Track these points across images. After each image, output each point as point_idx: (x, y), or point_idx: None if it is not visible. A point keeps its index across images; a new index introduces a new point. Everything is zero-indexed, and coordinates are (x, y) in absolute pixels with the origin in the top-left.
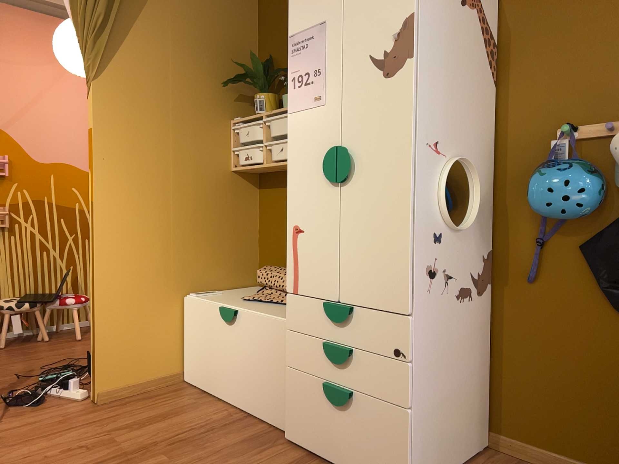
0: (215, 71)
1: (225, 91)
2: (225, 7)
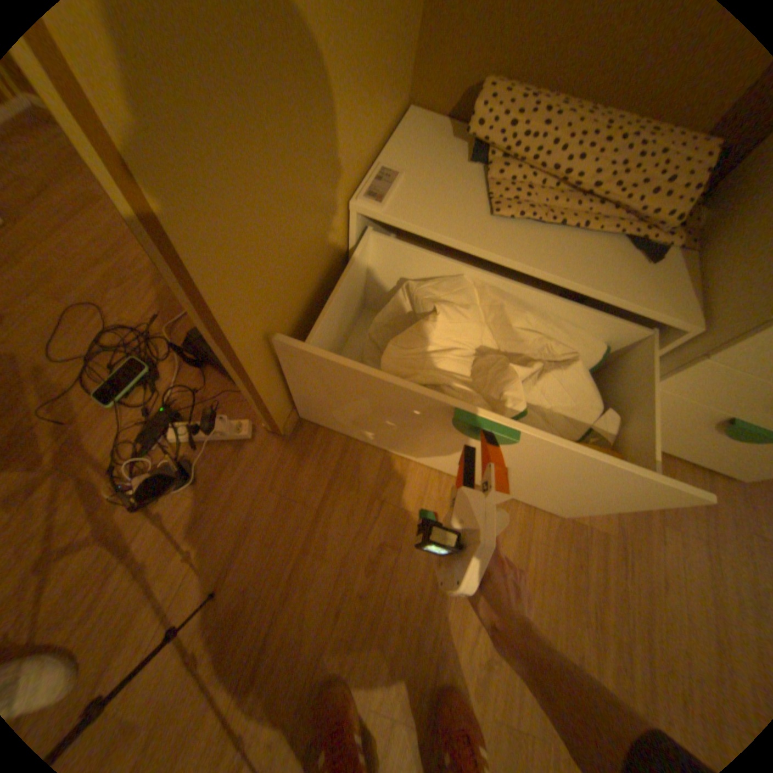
0: None
1: None
2: None
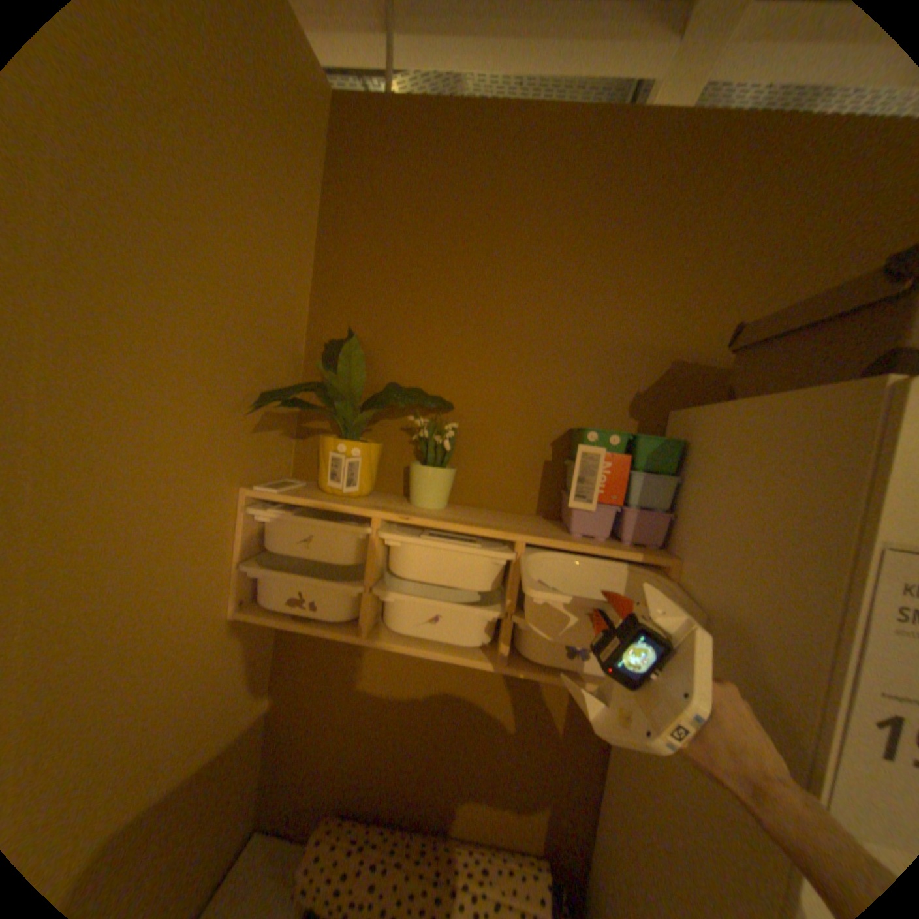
0: (216, 351)
1: (237, 407)
2: (261, 156)
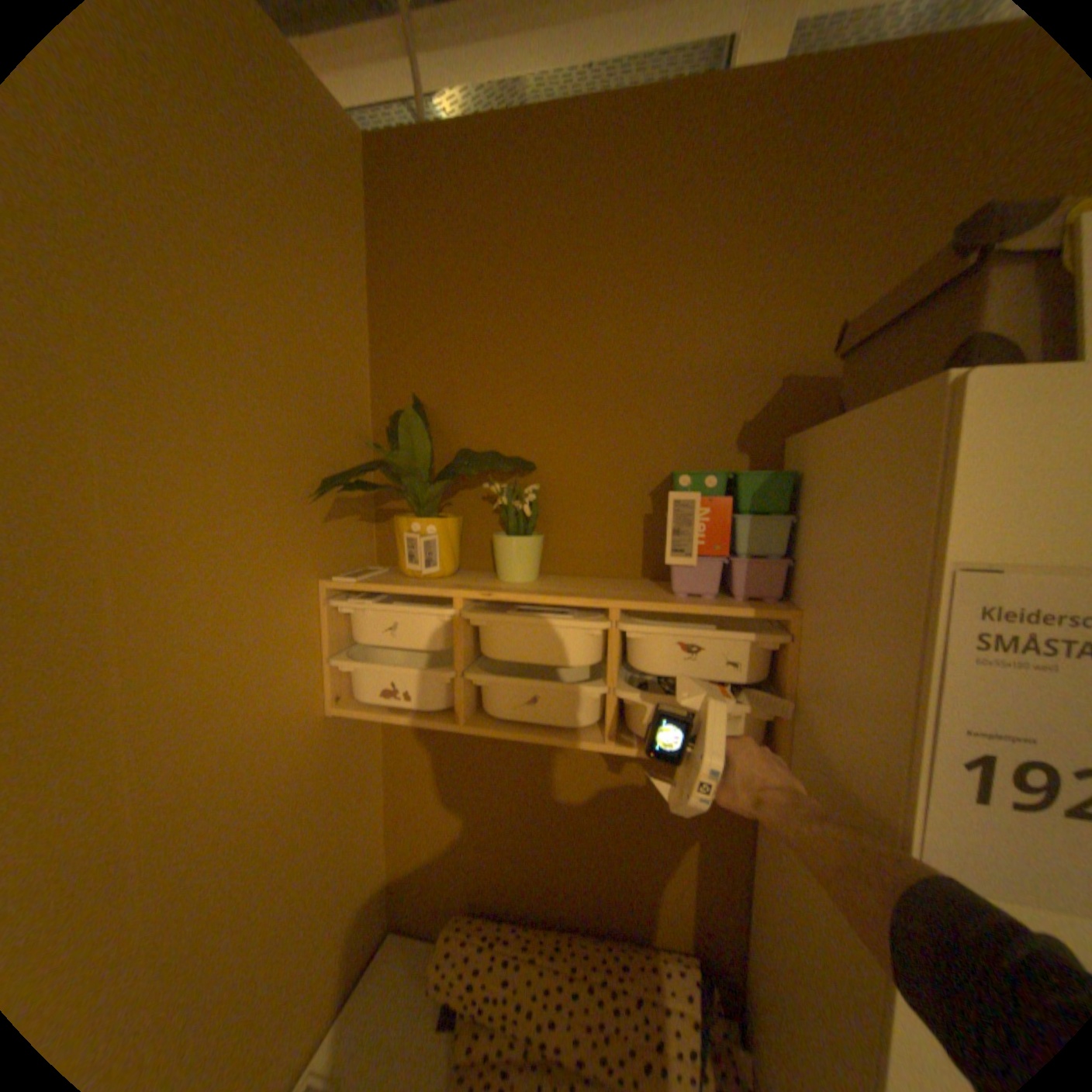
0: (271, 443)
1: (303, 498)
2: (289, 228)
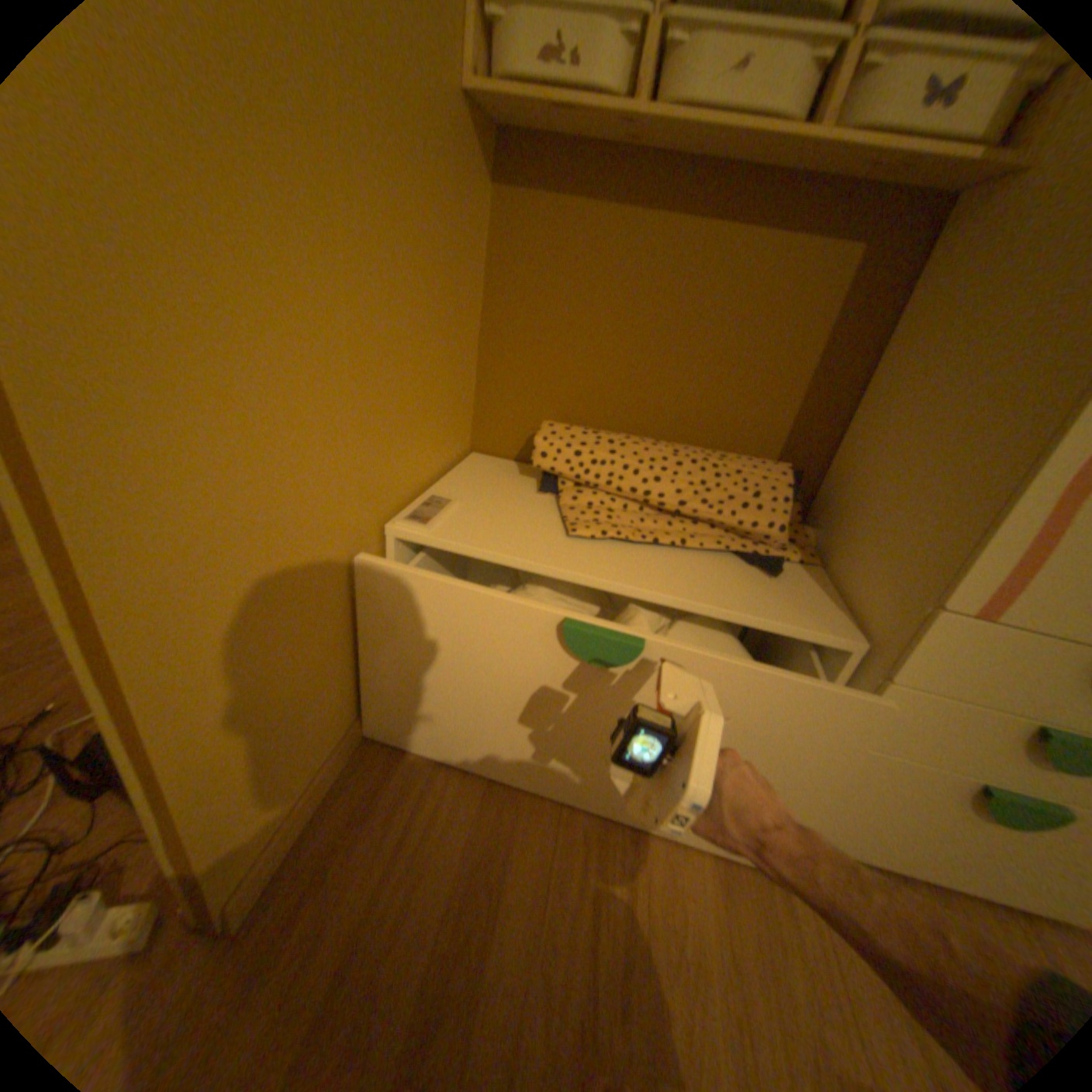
0: None
1: None
2: None
